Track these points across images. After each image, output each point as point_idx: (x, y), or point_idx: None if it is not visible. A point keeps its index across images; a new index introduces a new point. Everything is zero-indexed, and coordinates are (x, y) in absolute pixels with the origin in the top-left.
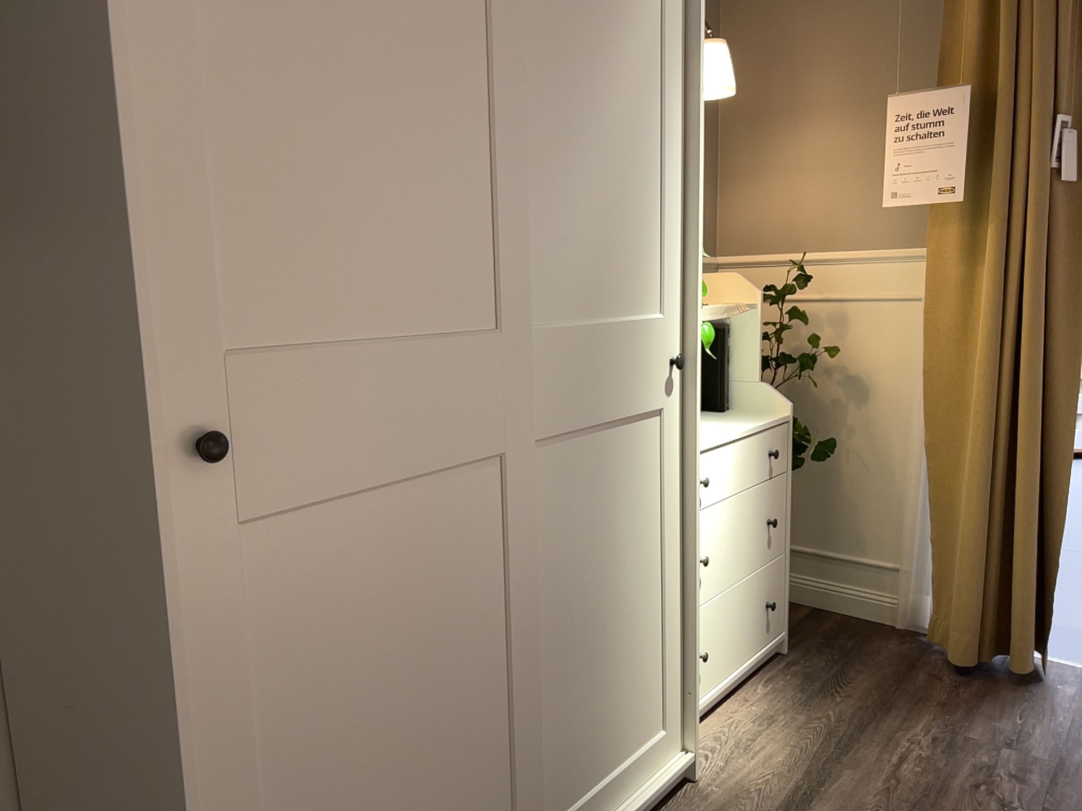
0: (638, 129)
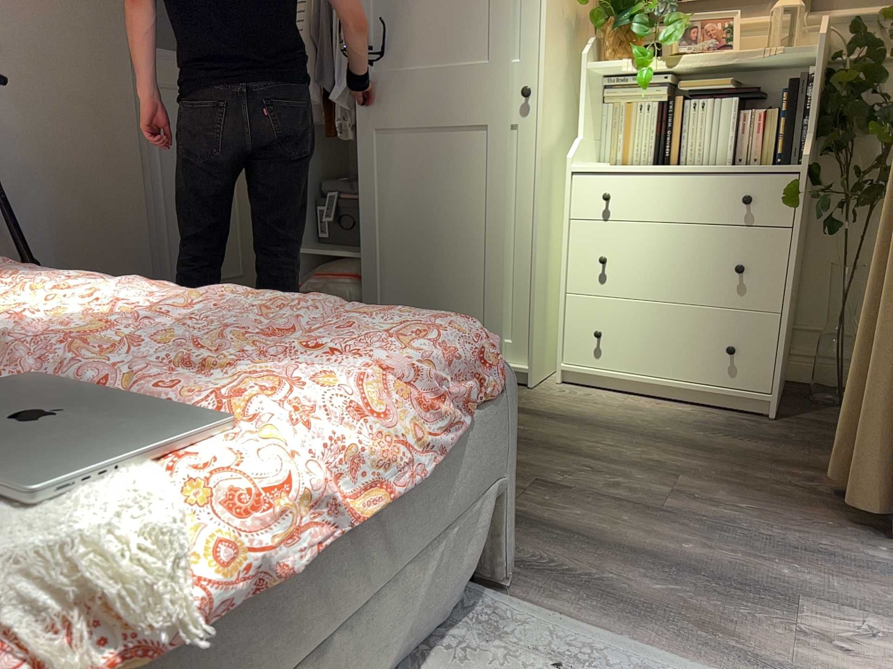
0: None
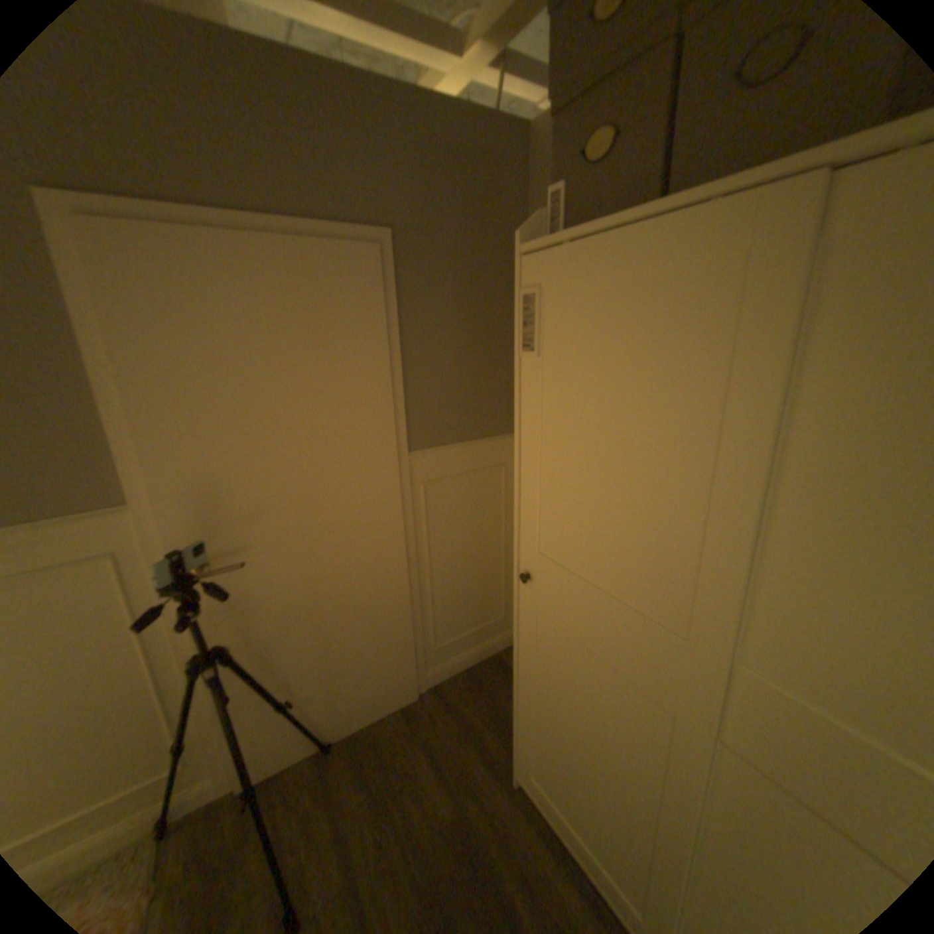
0: None
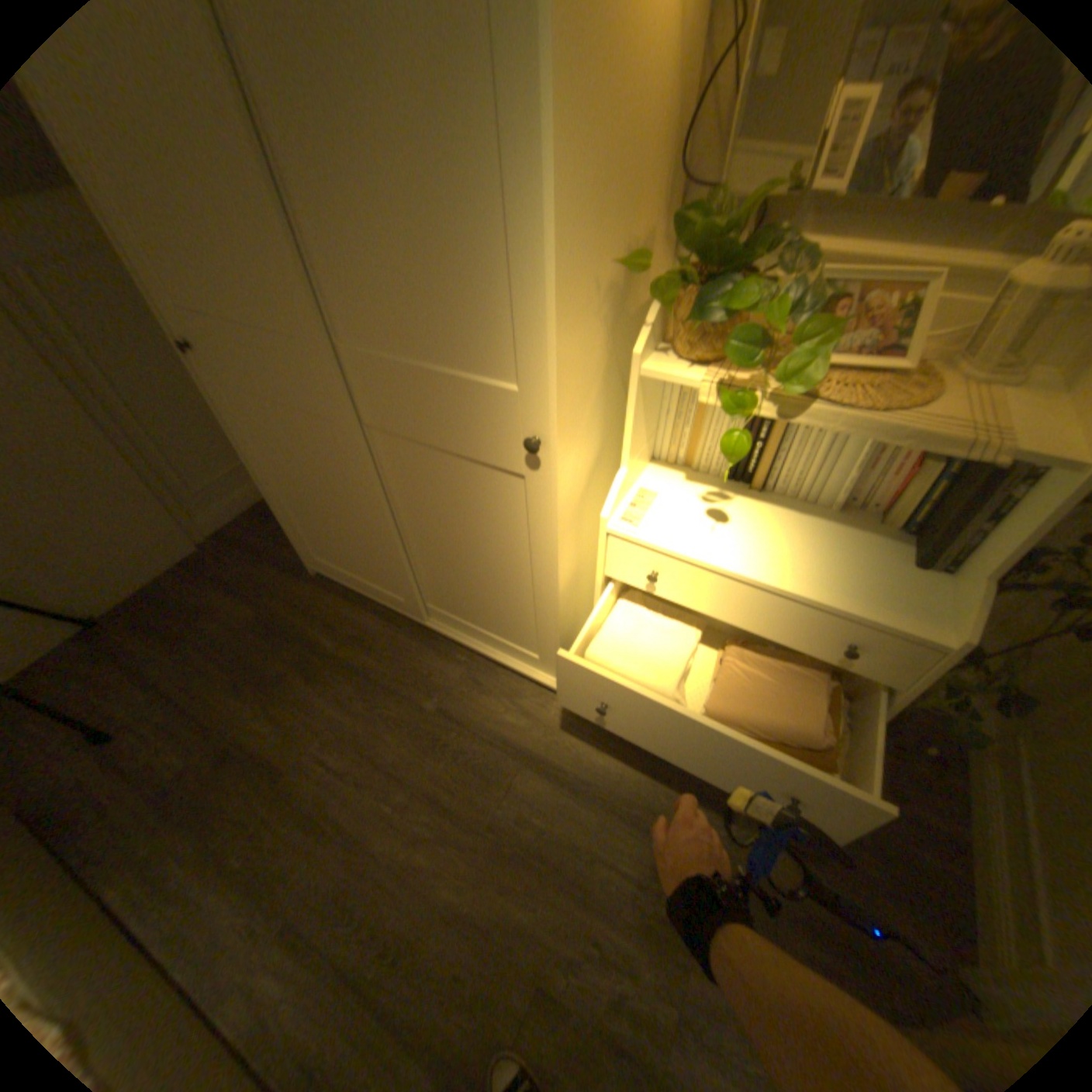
0: (442, 124)
